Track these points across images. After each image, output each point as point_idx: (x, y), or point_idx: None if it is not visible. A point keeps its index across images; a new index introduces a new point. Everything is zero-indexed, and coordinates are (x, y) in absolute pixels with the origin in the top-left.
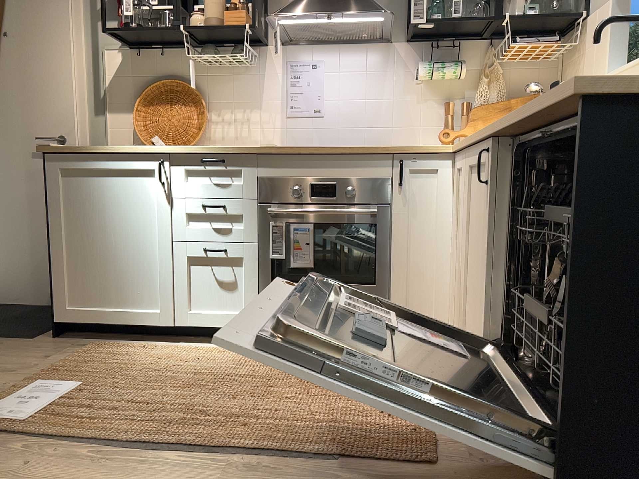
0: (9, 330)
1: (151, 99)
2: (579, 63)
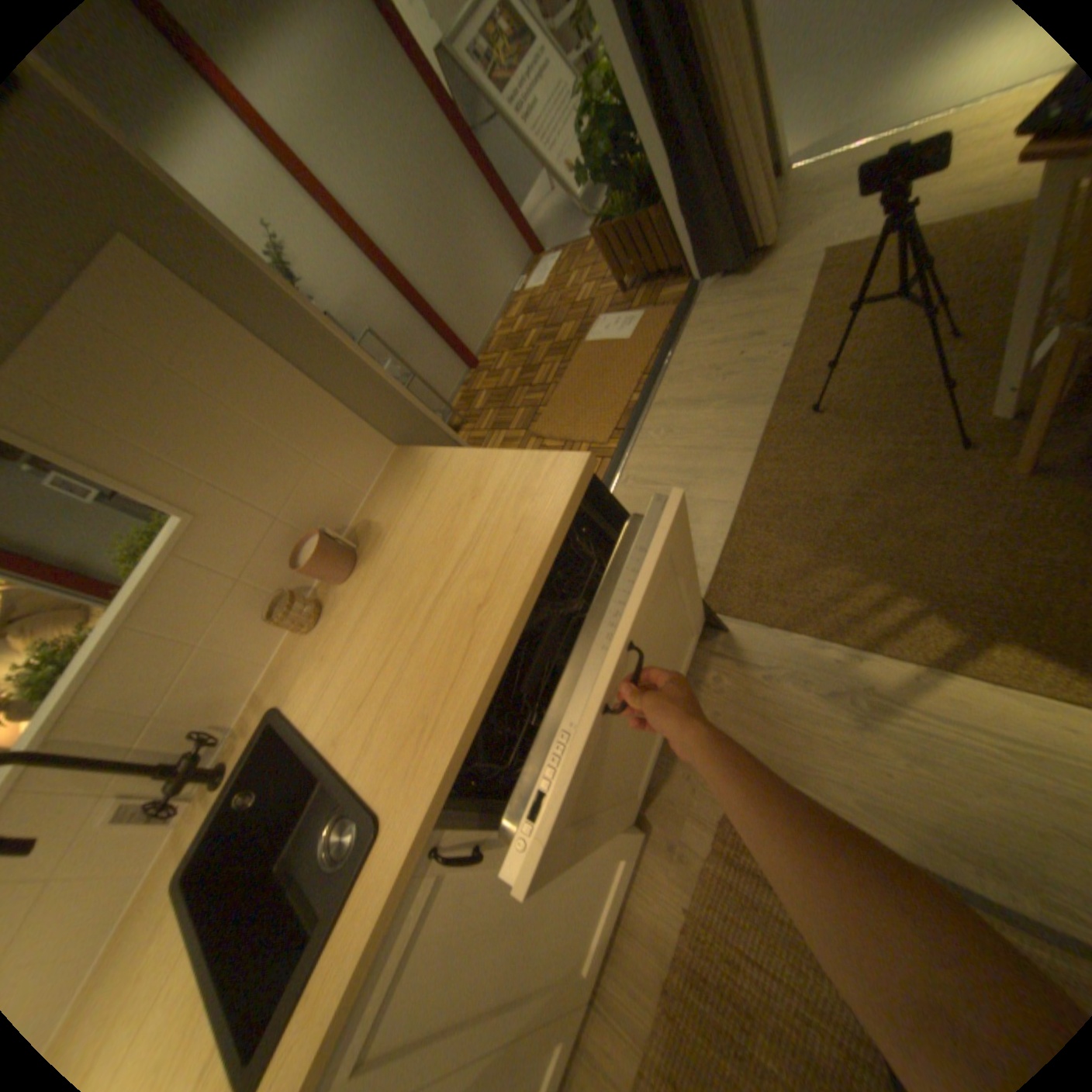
0: None
1: None
2: None
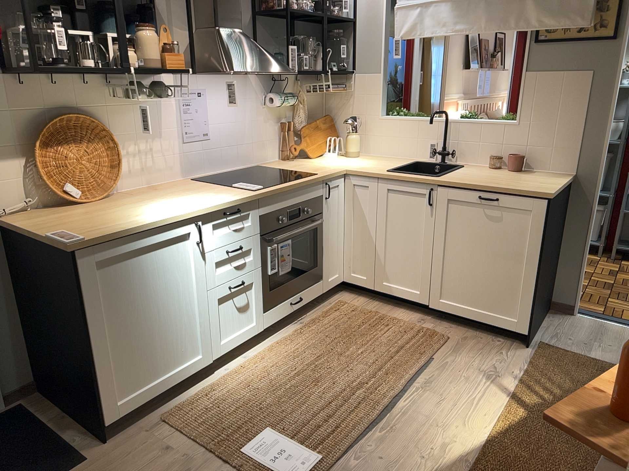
0: None
1: (48, 139)
2: (351, 99)
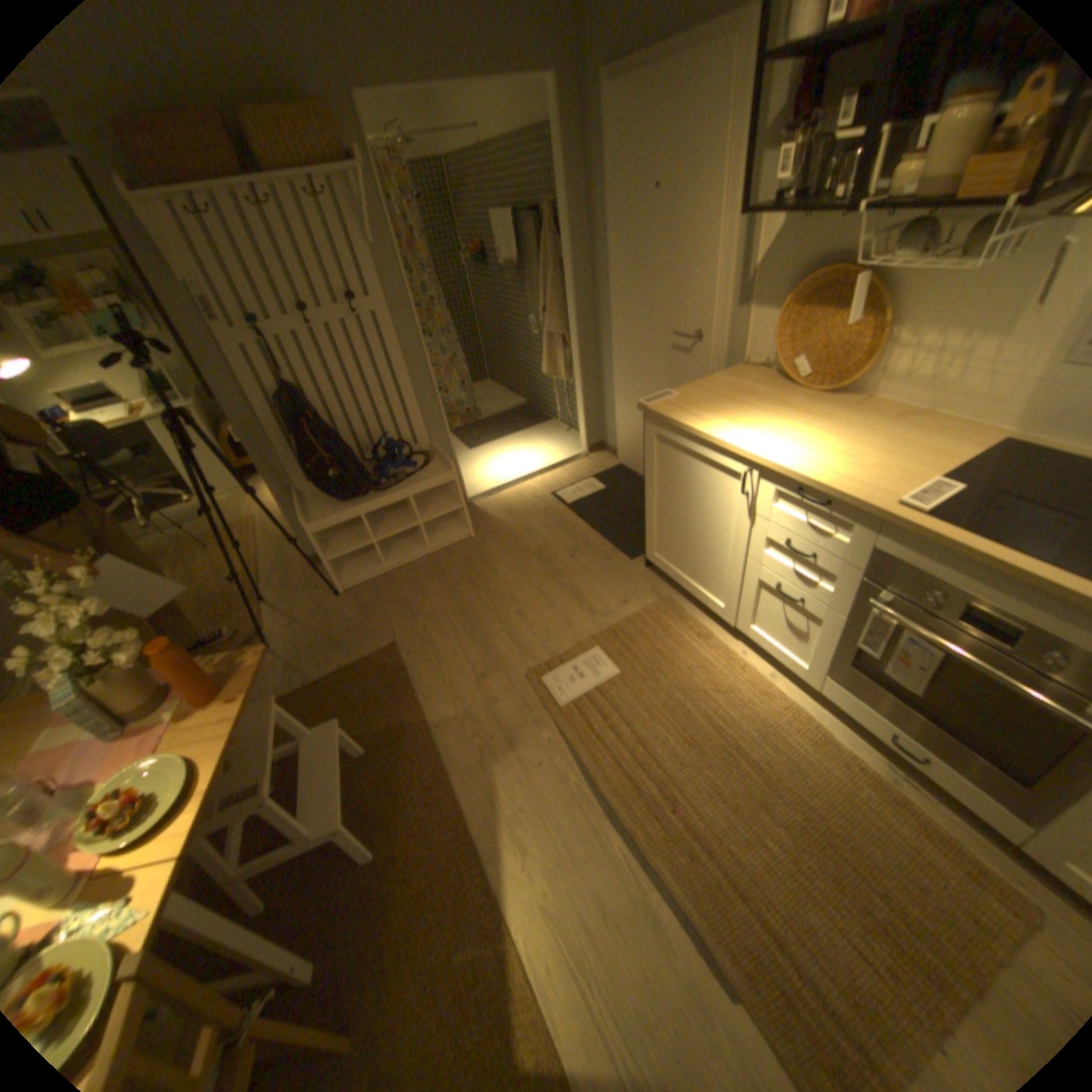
0: (623, 535)
1: (810, 292)
2: None
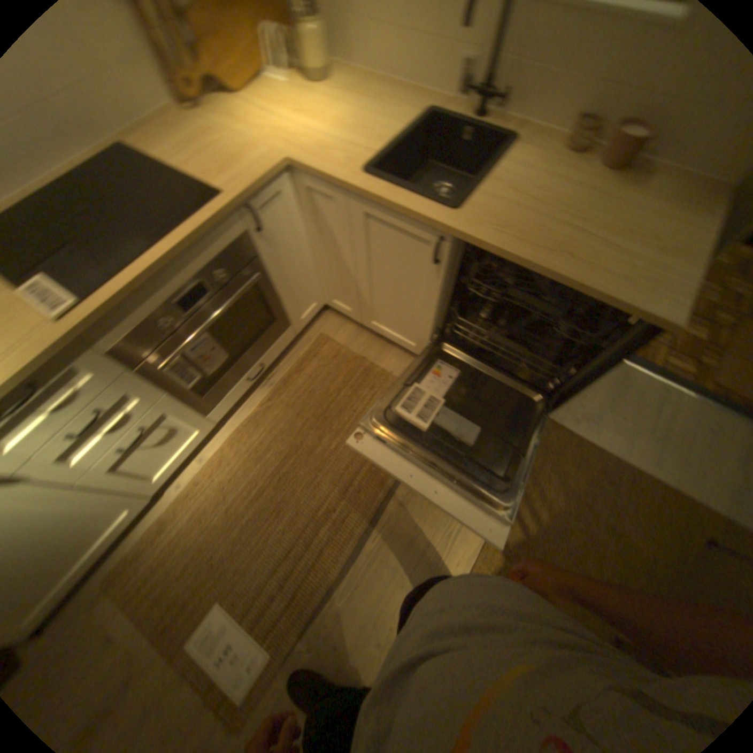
0: None
1: None
2: None
